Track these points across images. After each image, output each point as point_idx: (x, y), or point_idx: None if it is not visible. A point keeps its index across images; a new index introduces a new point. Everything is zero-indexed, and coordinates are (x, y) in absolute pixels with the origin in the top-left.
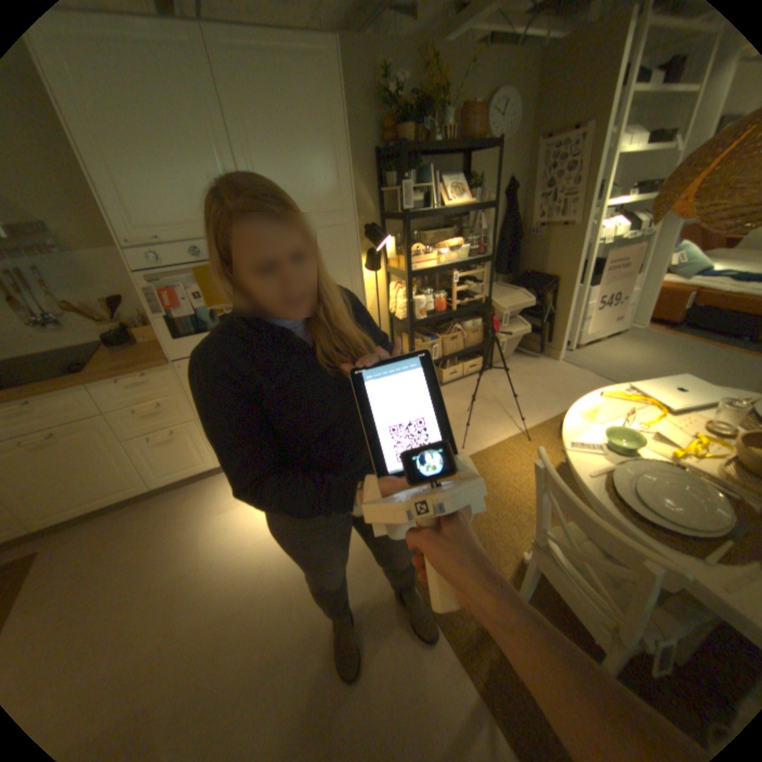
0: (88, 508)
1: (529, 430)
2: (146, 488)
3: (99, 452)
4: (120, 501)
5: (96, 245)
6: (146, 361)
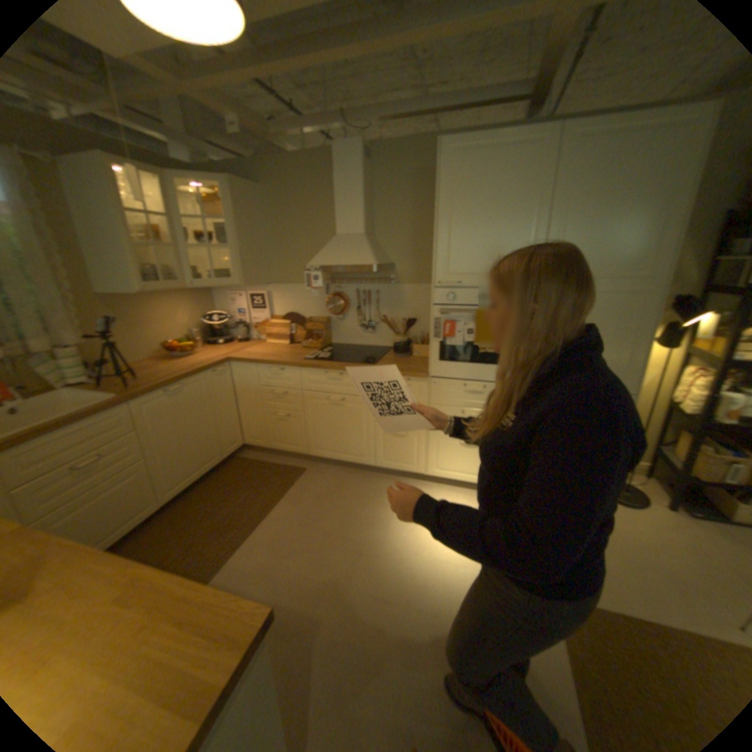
0: (340, 457)
1: None
2: (375, 463)
3: (362, 423)
4: (357, 463)
5: (417, 282)
6: (415, 371)
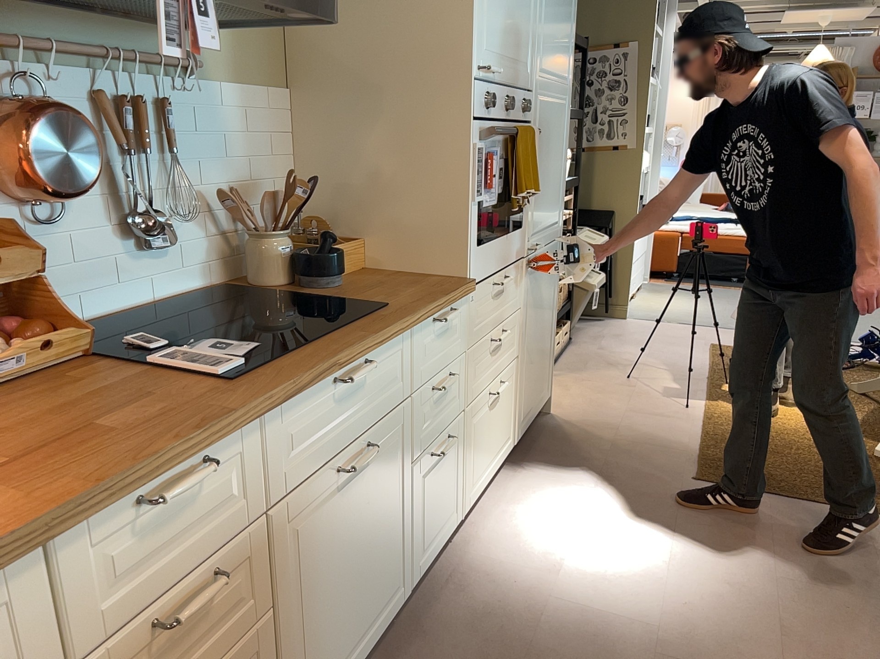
0: None
1: (709, 375)
2: (410, 583)
3: (393, 491)
4: (383, 627)
5: (243, 80)
6: (455, 283)
